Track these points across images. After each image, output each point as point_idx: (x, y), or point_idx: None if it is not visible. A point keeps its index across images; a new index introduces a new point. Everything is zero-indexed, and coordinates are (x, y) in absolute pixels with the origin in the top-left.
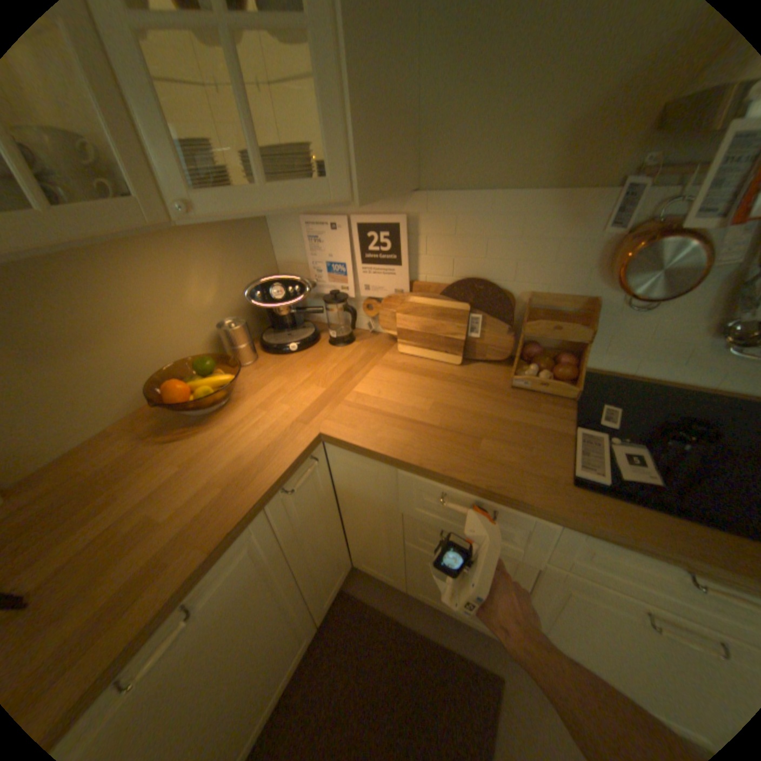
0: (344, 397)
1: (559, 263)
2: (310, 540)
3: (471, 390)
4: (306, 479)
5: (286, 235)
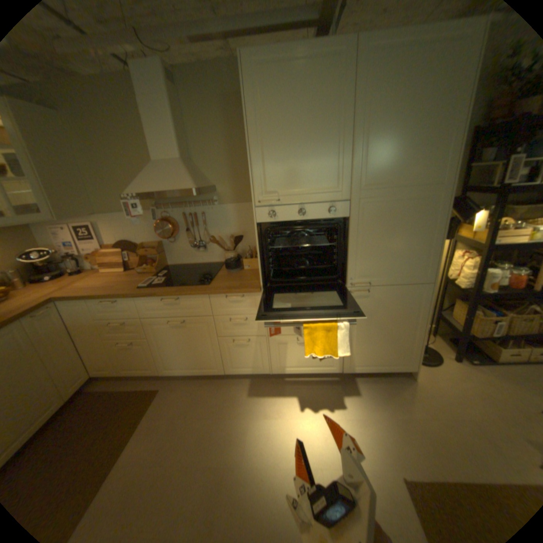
0: (66, 288)
1: (146, 233)
2: (51, 347)
3: (122, 277)
4: (43, 313)
5: (42, 235)
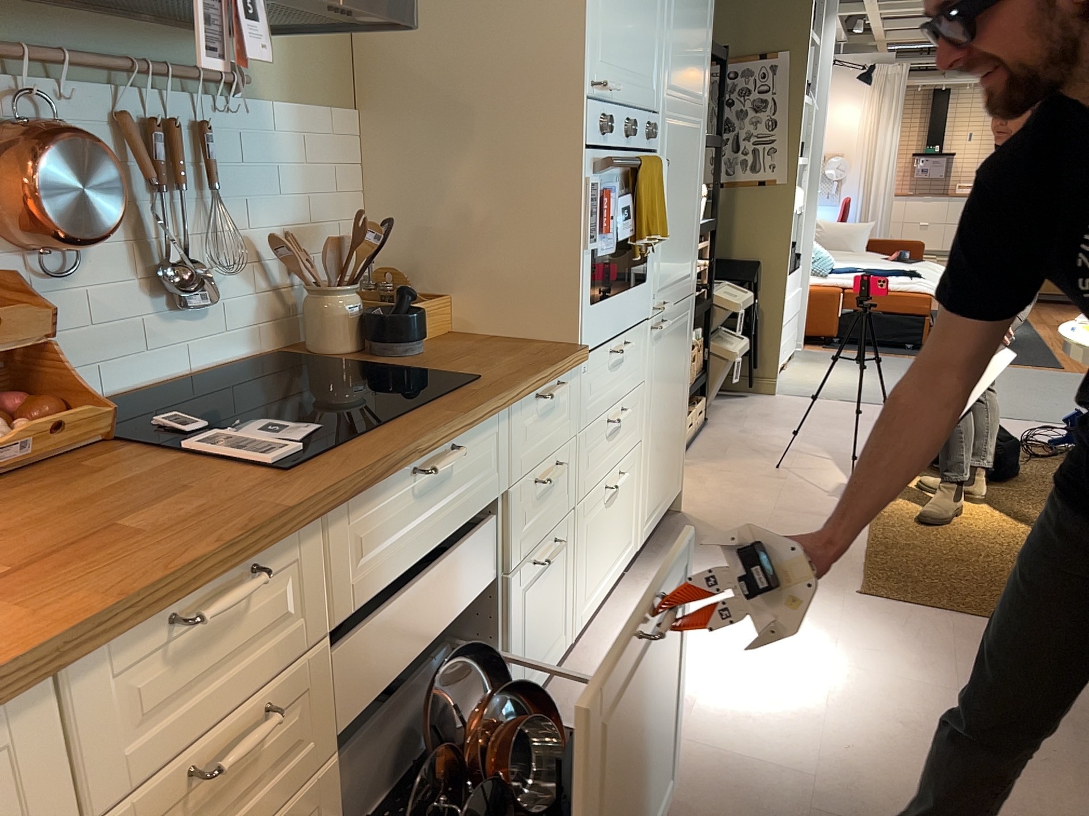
0: None
1: None
2: None
3: None
4: None
5: None
